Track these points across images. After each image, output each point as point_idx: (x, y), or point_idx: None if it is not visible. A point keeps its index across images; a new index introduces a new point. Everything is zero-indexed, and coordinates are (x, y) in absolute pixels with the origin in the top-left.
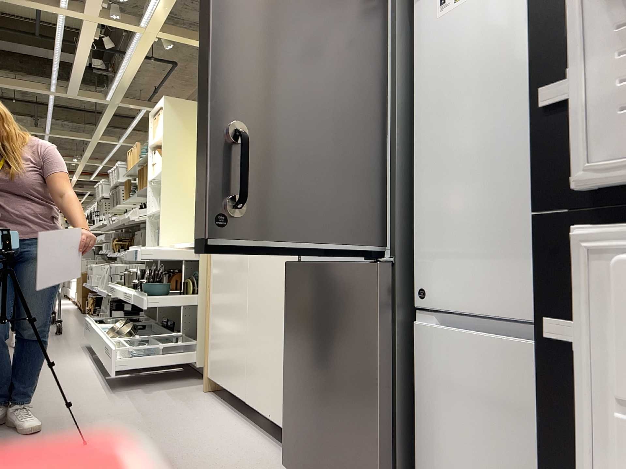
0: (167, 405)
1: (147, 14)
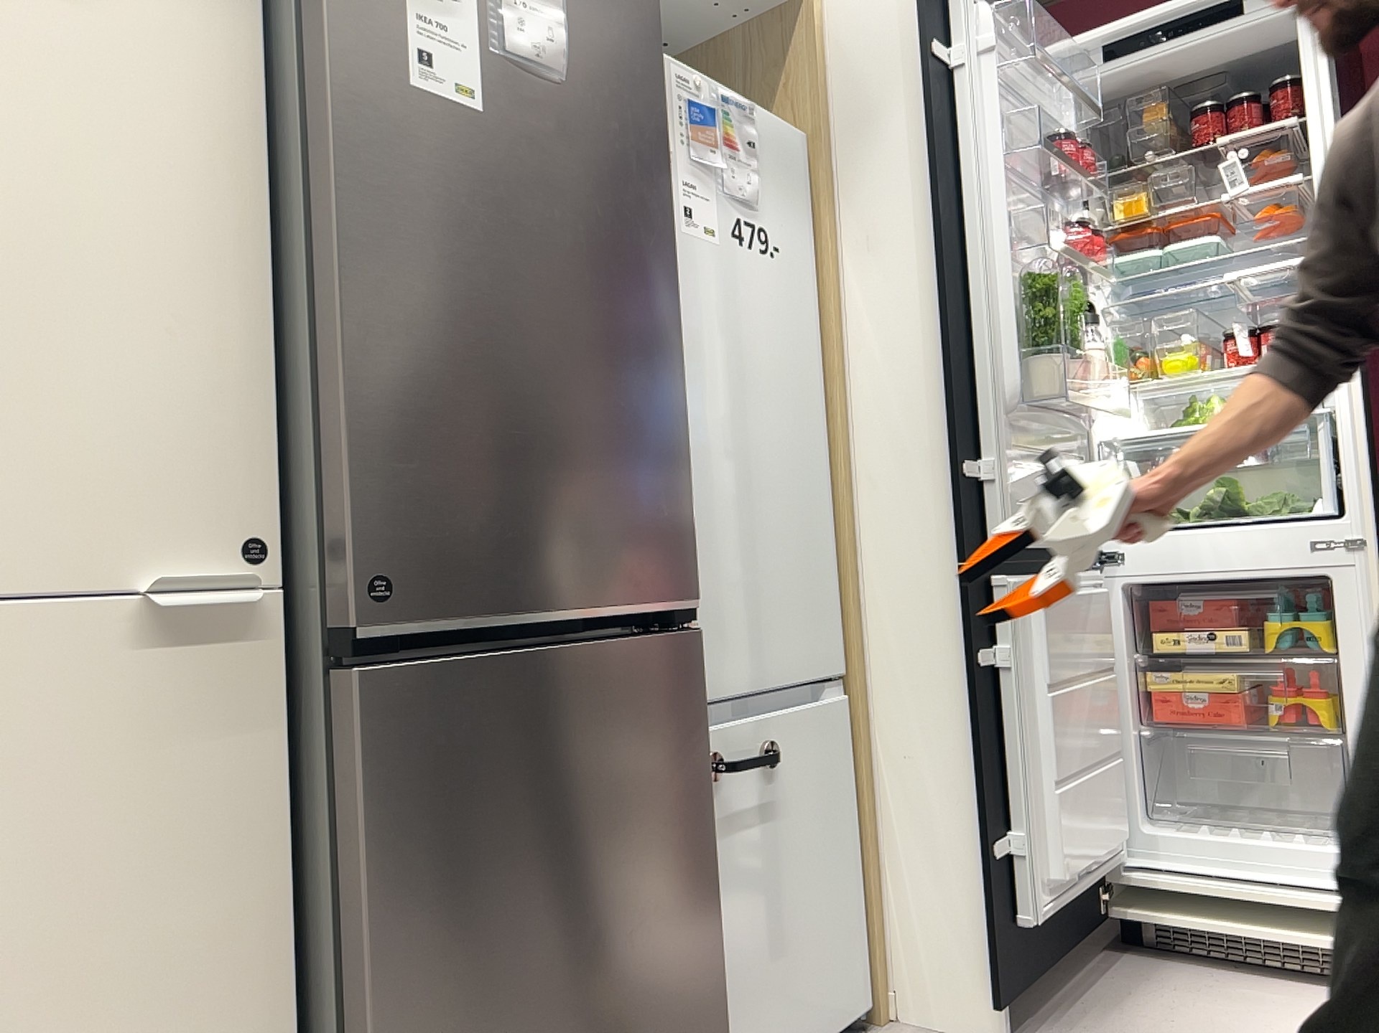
0: None
1: None
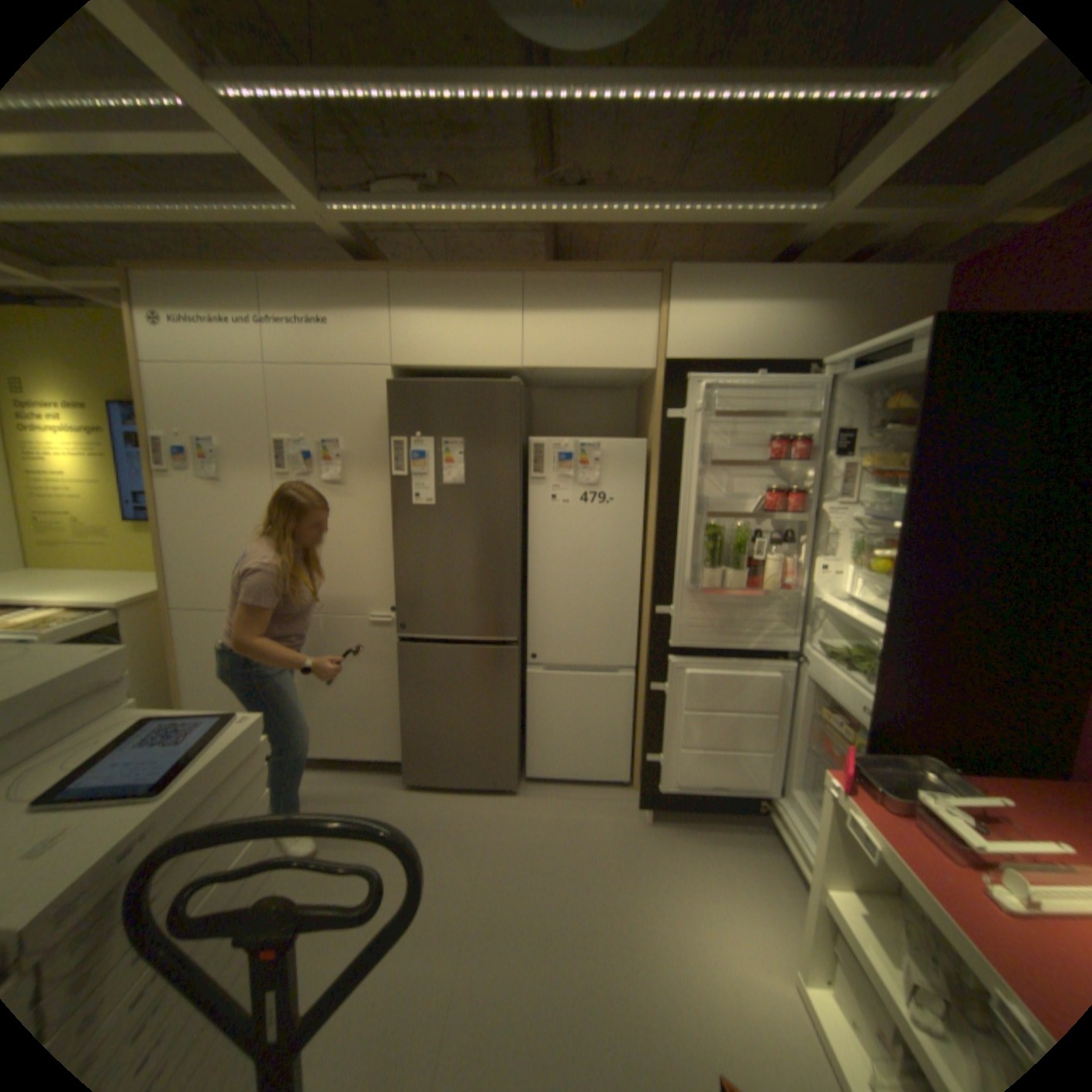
0: None
1: None
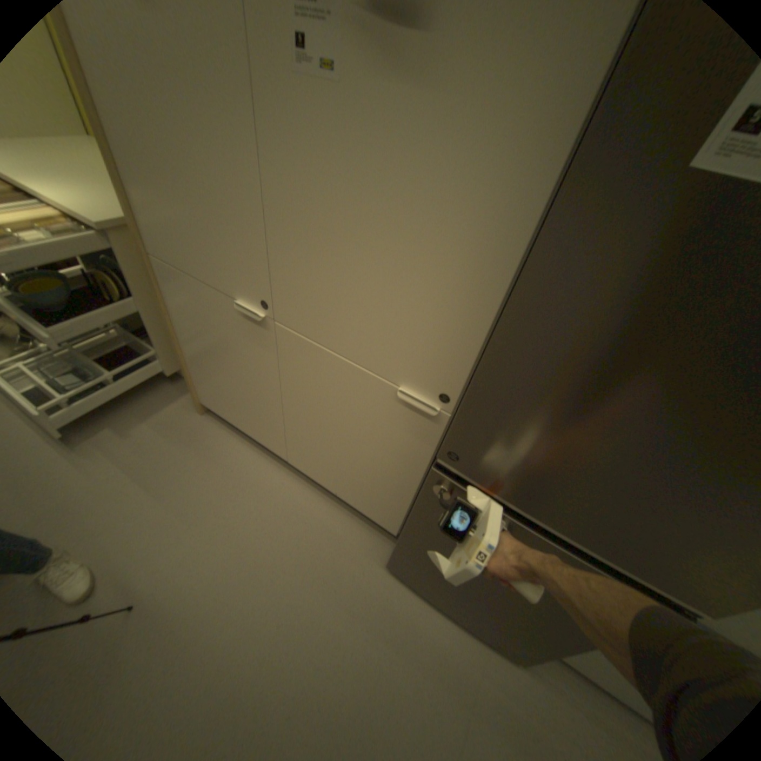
0: (172, 459)
1: None
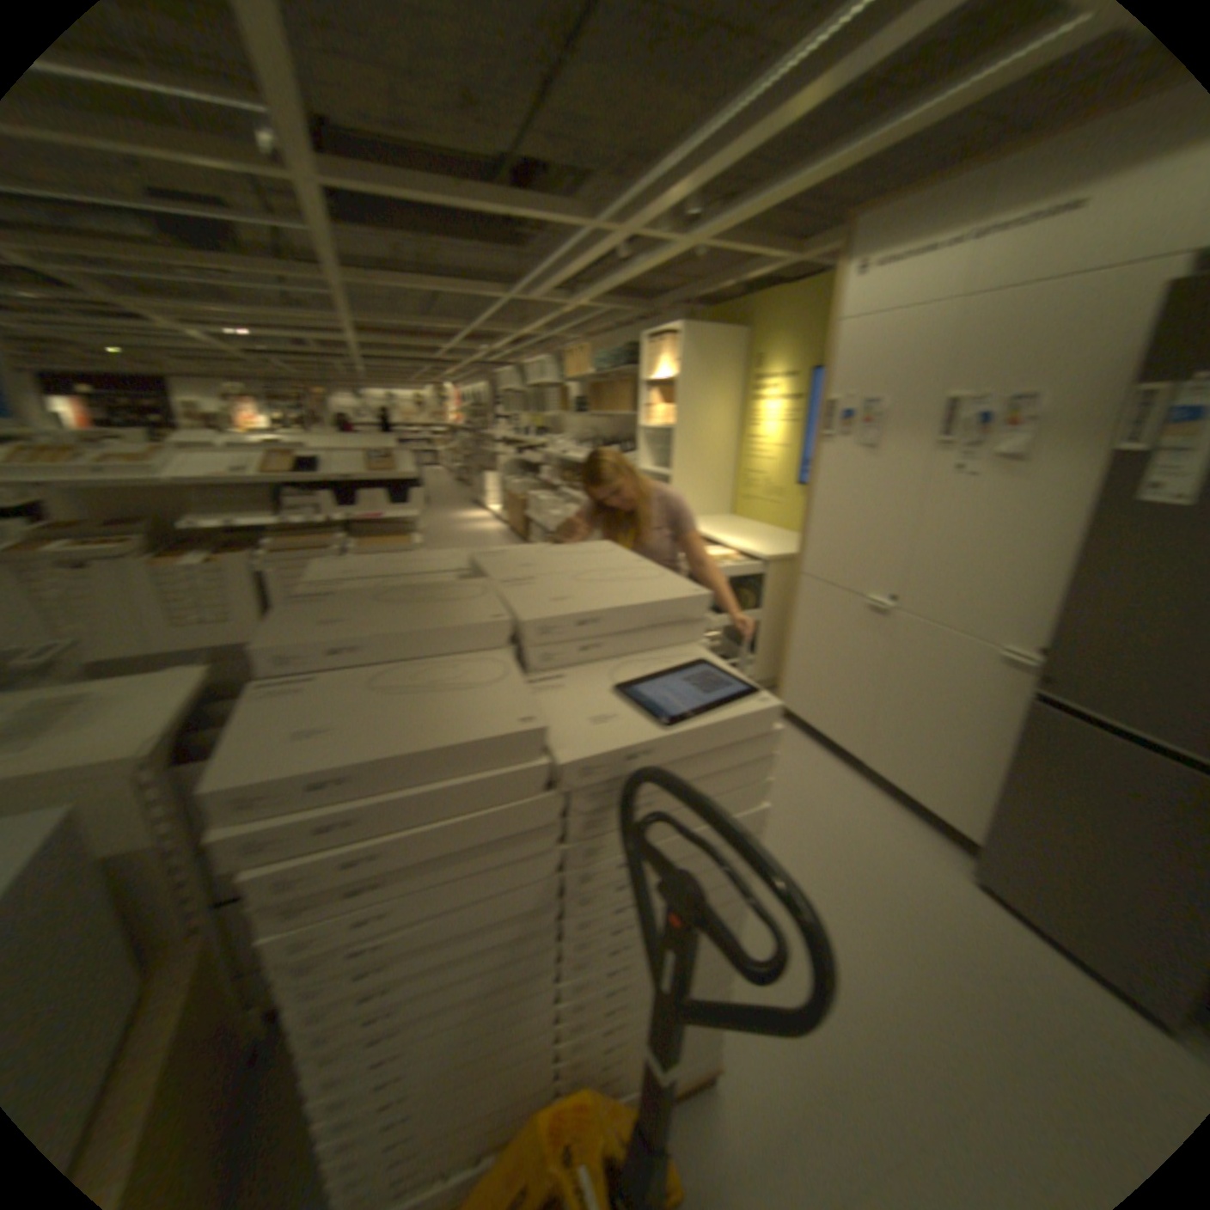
0: None
1: (707, 224)
